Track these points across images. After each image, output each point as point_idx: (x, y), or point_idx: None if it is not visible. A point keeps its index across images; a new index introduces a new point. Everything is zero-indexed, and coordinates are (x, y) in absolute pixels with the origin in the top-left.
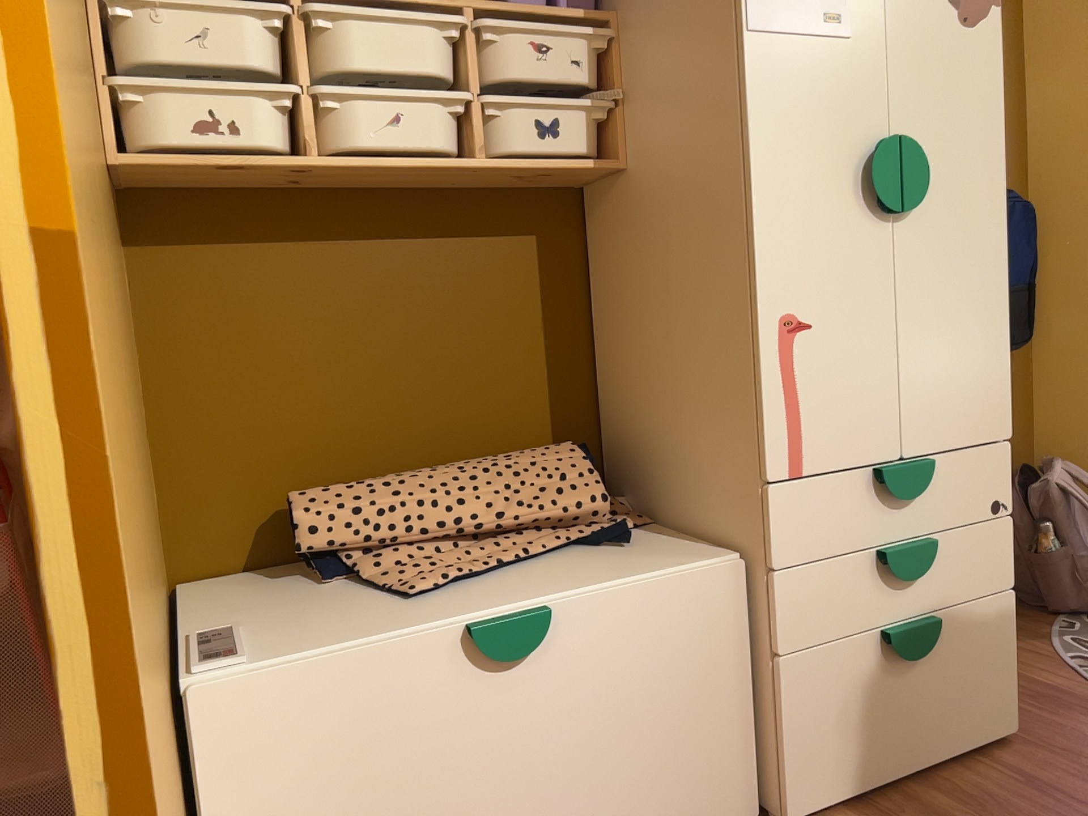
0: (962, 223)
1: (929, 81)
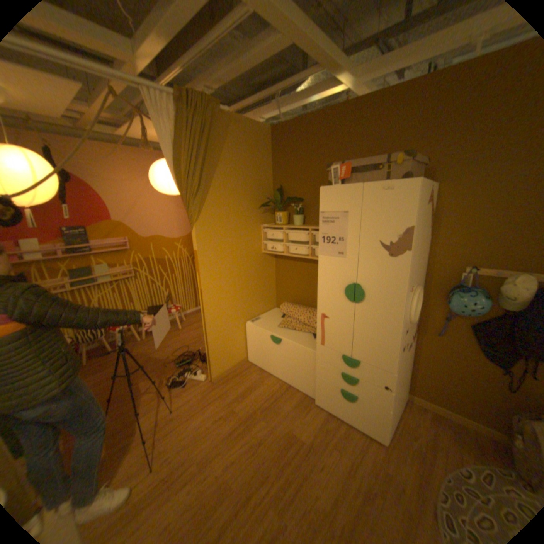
0: (381, 311)
1: (373, 271)
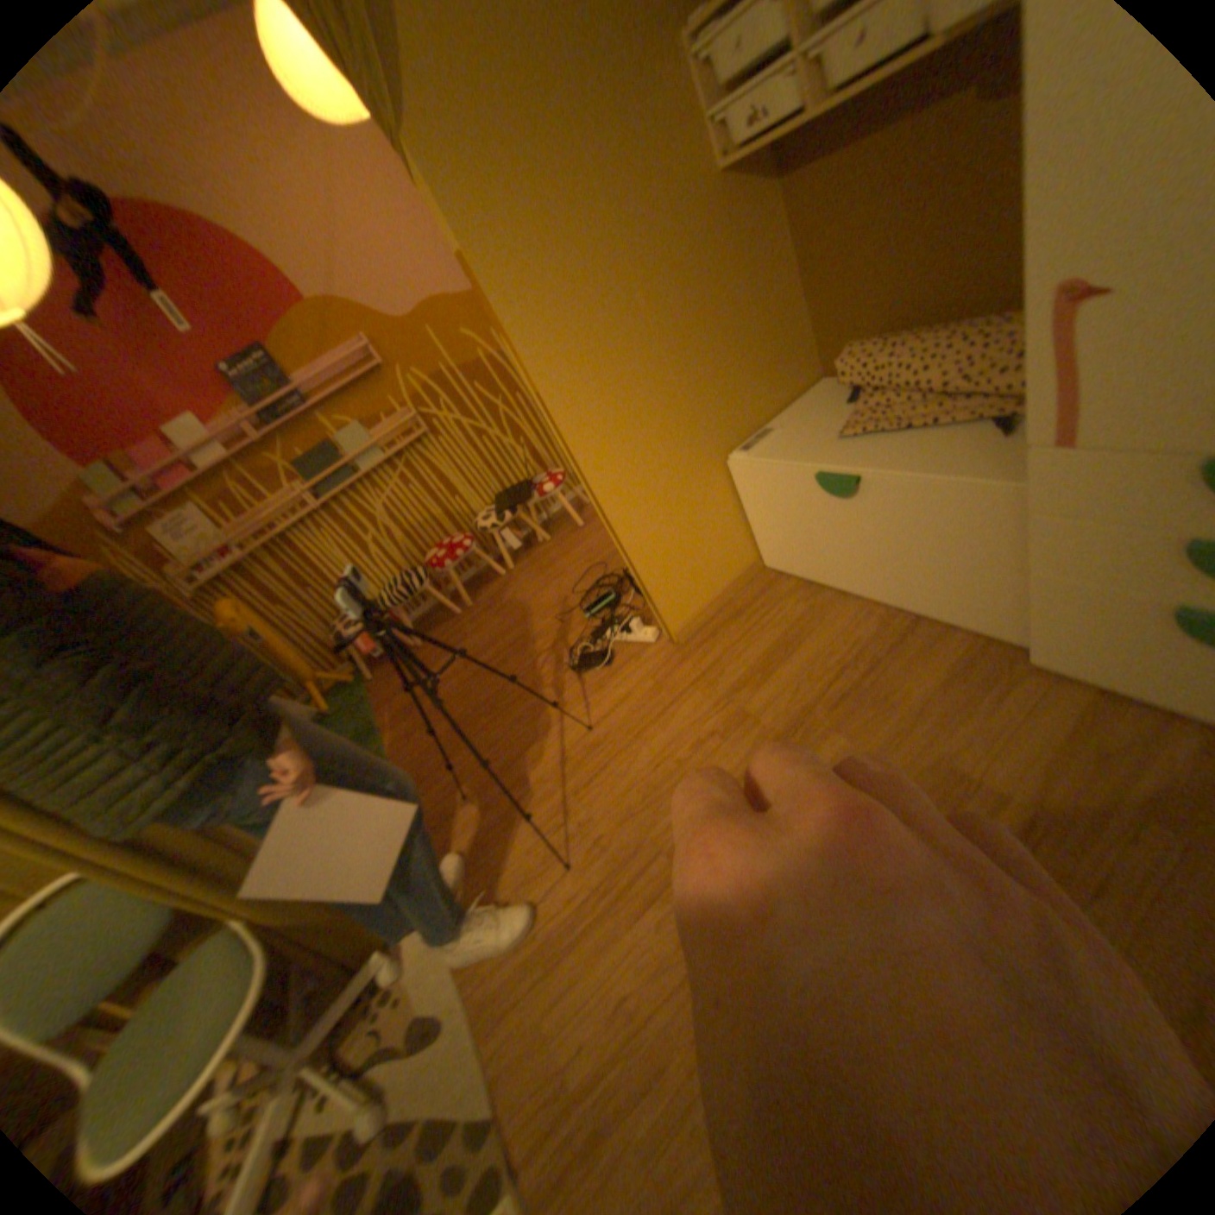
0: None
1: None
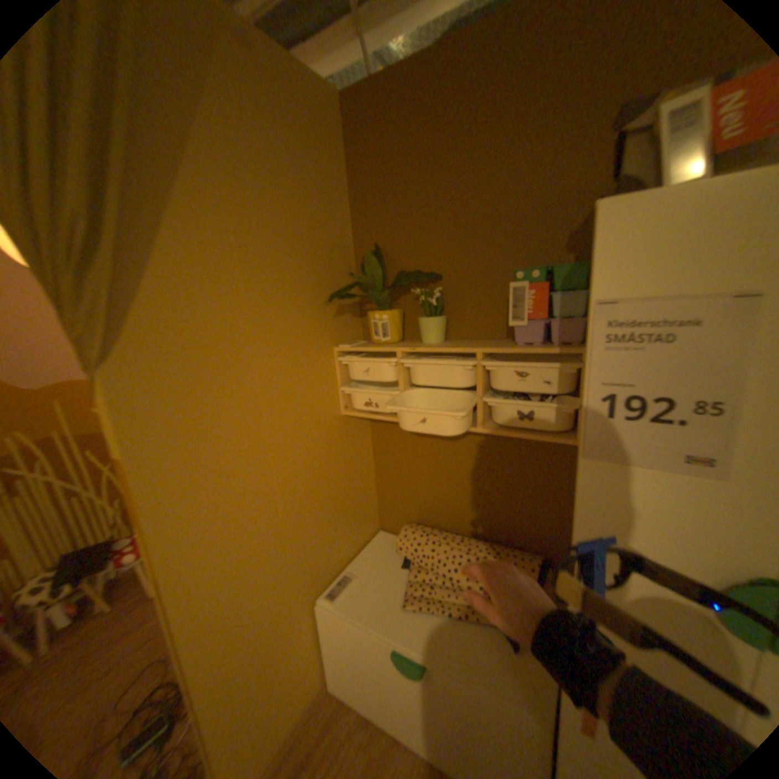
0: None
1: None
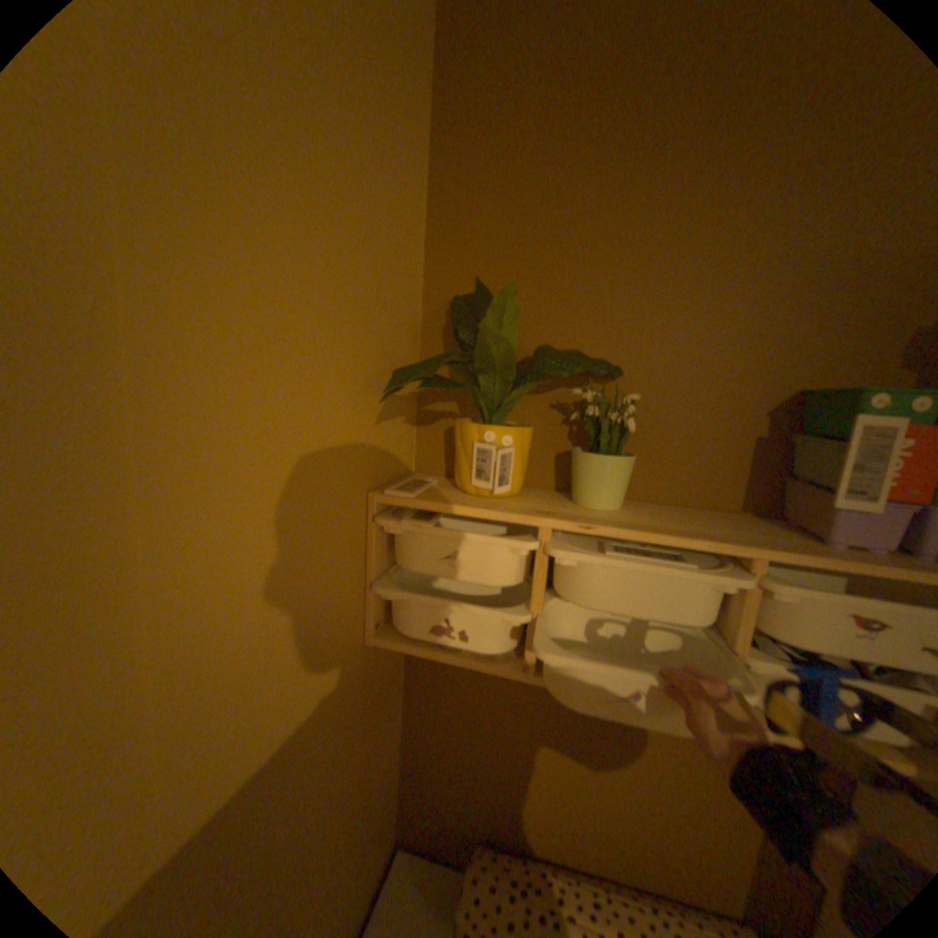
0: None
1: None
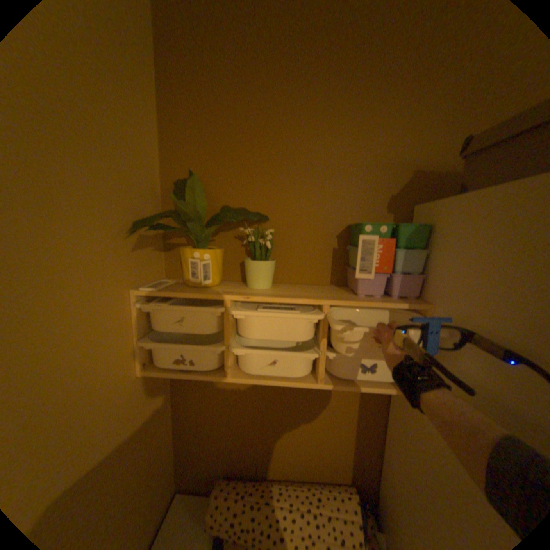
0: None
1: None
